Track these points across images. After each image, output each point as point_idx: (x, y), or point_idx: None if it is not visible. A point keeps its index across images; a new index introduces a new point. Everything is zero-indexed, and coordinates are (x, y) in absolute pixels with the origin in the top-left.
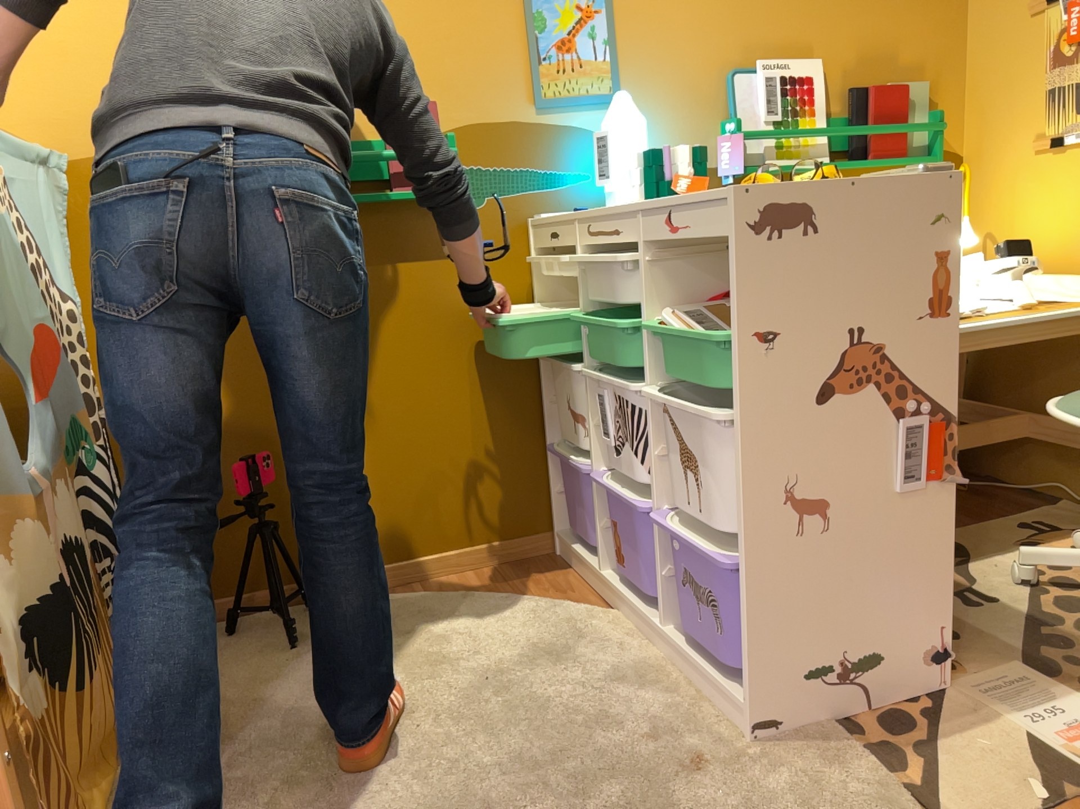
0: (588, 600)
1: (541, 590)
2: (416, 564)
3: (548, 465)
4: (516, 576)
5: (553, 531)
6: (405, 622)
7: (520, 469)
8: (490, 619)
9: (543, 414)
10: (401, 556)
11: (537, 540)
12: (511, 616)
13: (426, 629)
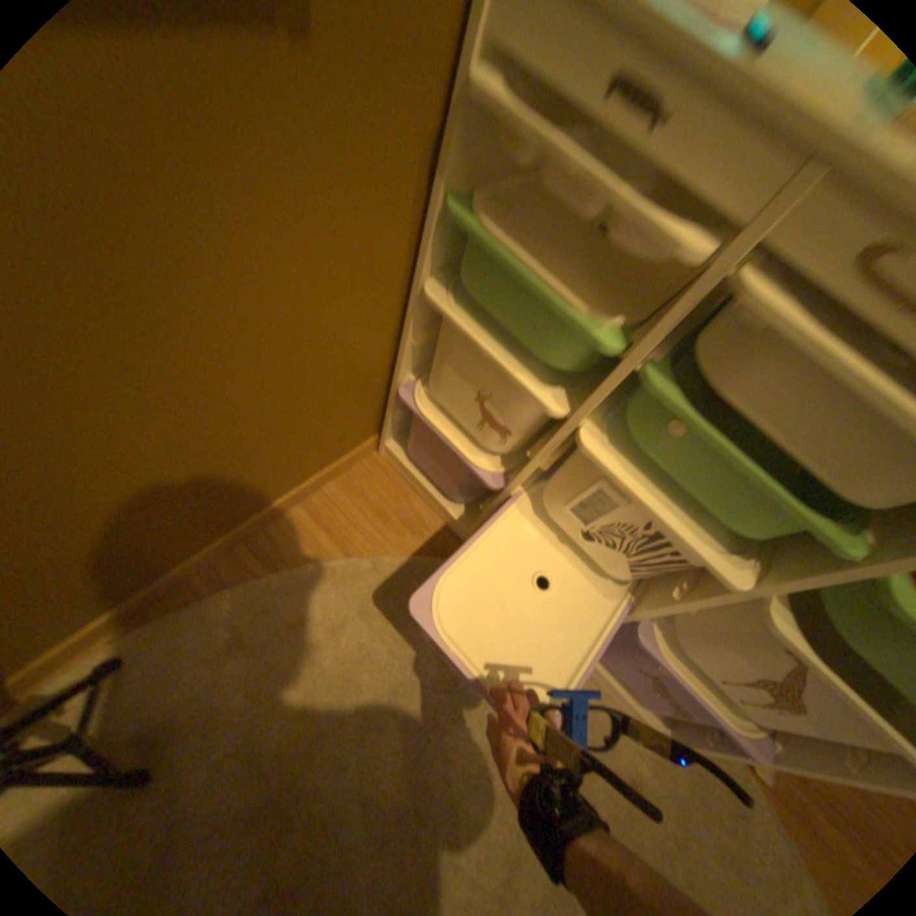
0: (450, 542)
1: (397, 530)
2: (239, 533)
3: (387, 391)
4: (360, 508)
5: (378, 436)
6: (283, 656)
7: (358, 407)
8: (380, 616)
9: (397, 345)
10: (218, 536)
11: (364, 449)
12: (398, 603)
13: (318, 661)
